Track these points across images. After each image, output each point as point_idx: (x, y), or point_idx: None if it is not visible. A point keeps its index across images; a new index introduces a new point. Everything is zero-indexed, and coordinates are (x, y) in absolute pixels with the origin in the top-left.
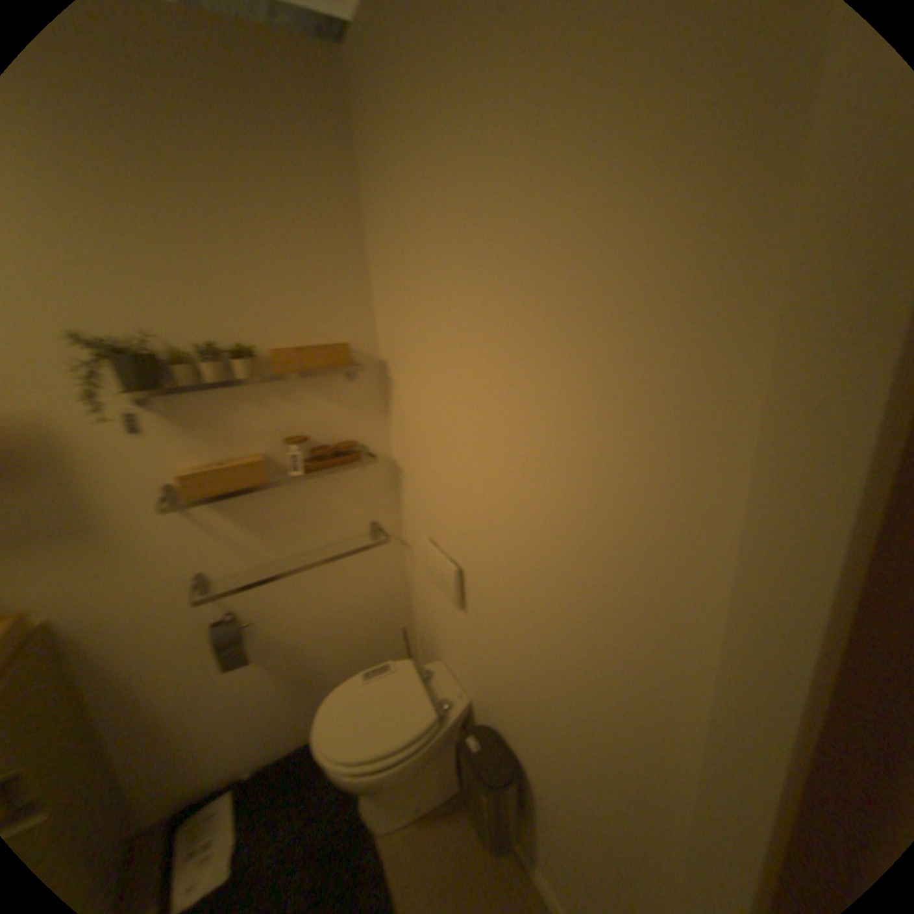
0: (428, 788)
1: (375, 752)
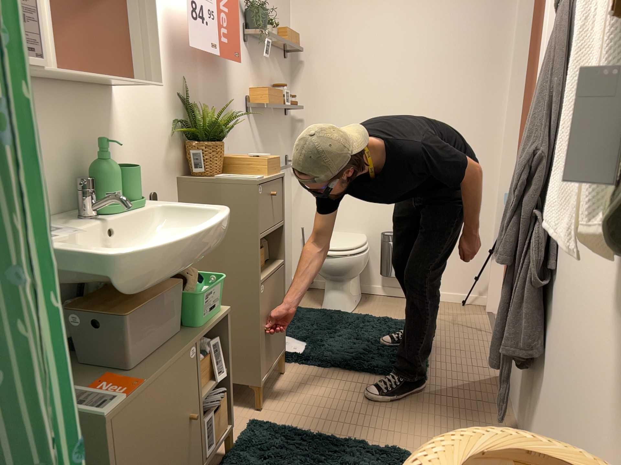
0: (357, 290)
1: (361, 244)
